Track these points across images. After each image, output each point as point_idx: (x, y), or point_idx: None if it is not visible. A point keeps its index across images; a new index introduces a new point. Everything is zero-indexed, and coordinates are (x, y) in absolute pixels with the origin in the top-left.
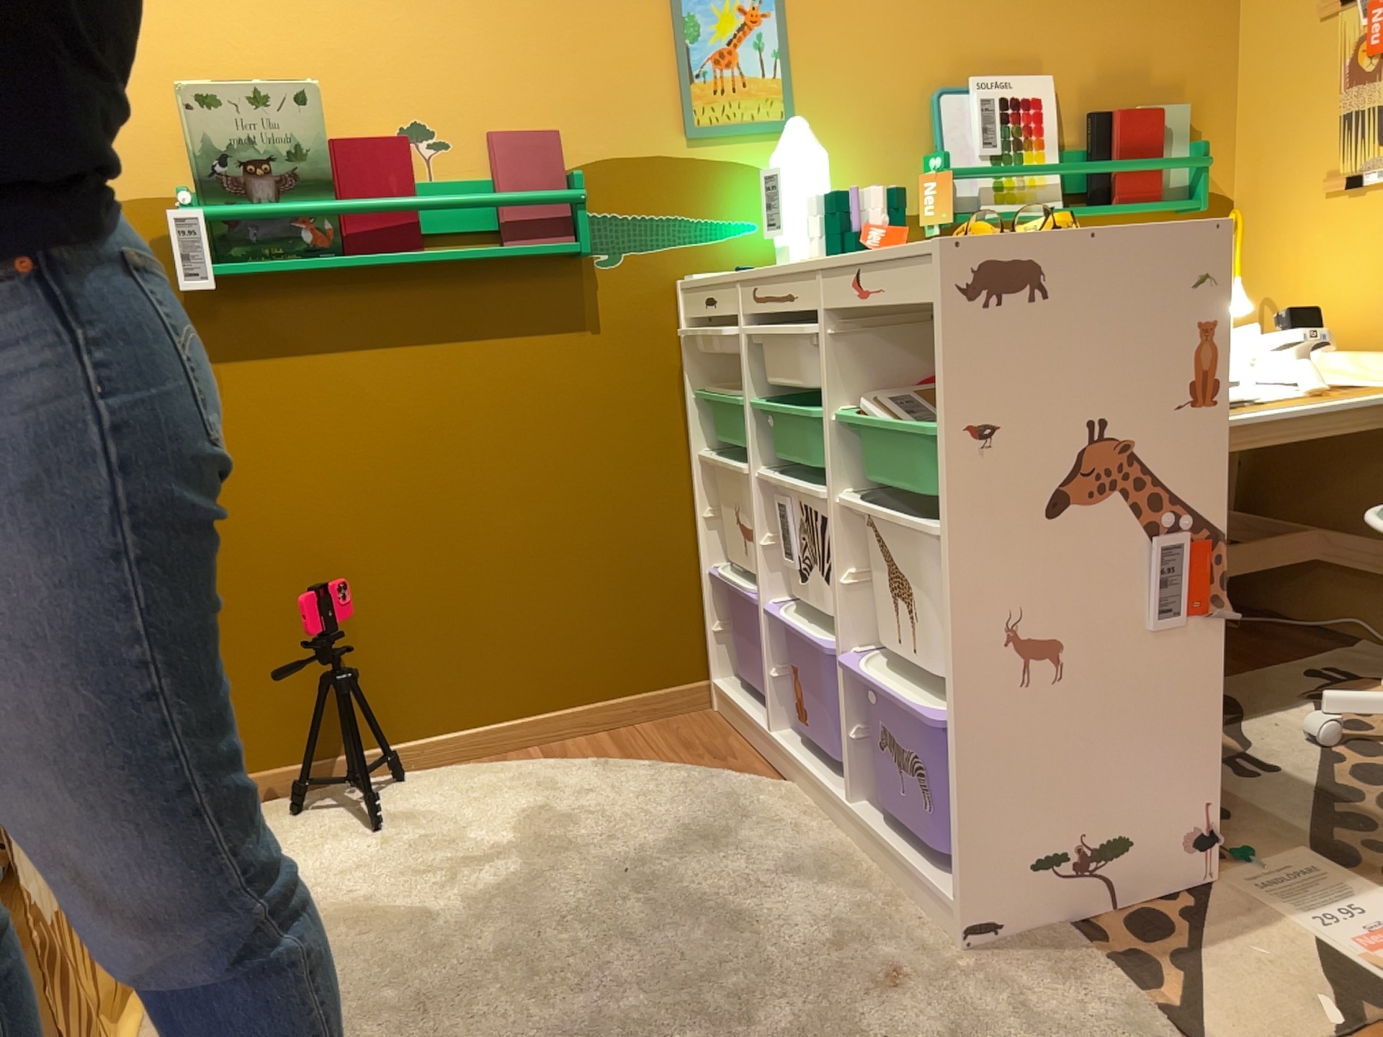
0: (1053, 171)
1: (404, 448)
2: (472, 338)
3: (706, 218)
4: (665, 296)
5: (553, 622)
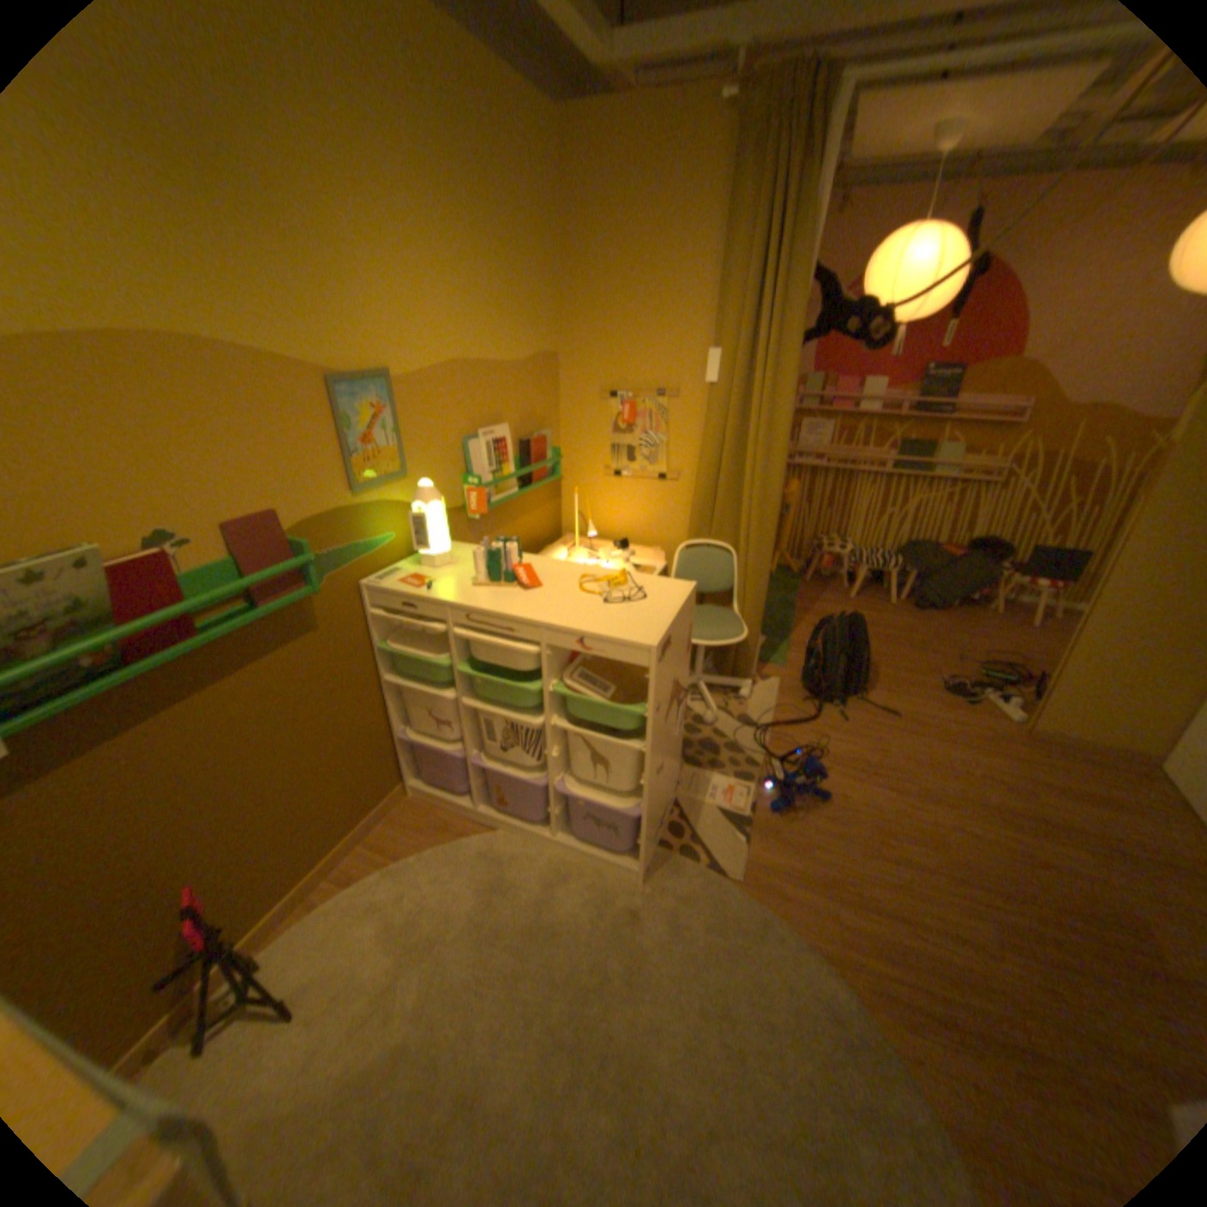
0: (515, 476)
1: (201, 770)
2: (236, 672)
3: (369, 540)
4: (353, 594)
5: (320, 810)
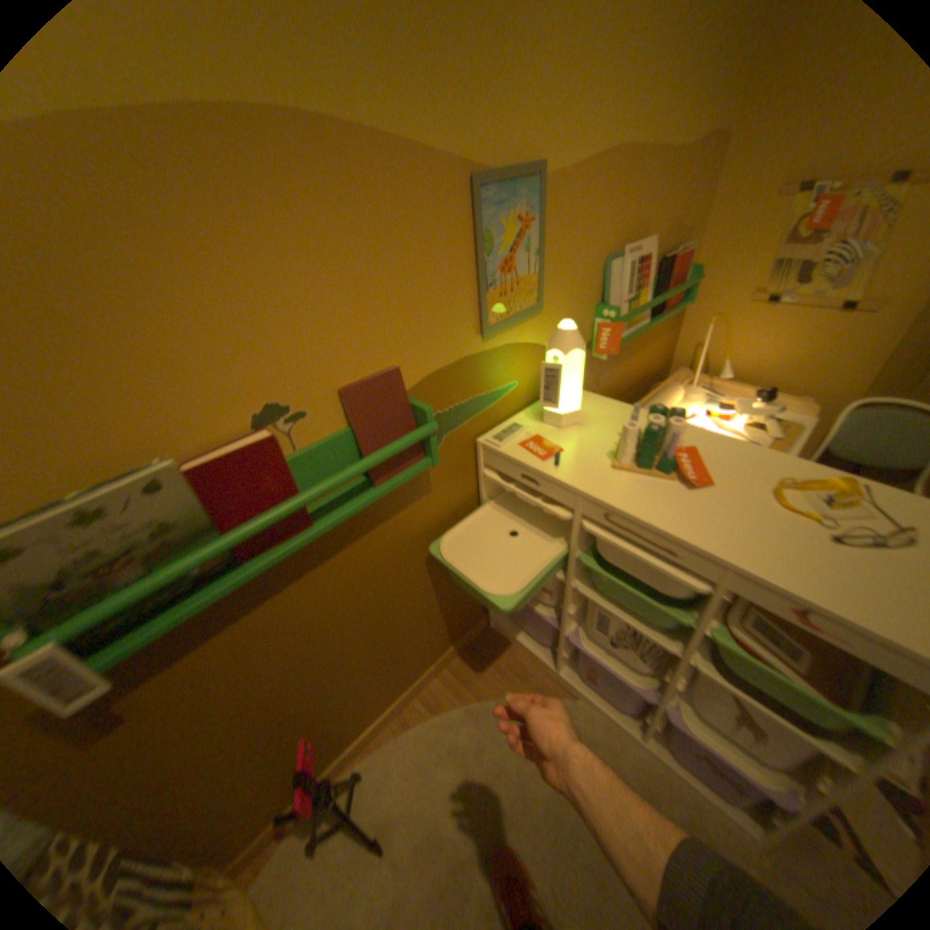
0: (652, 302)
1: (317, 632)
2: (351, 543)
3: (491, 390)
4: (468, 451)
5: (417, 645)
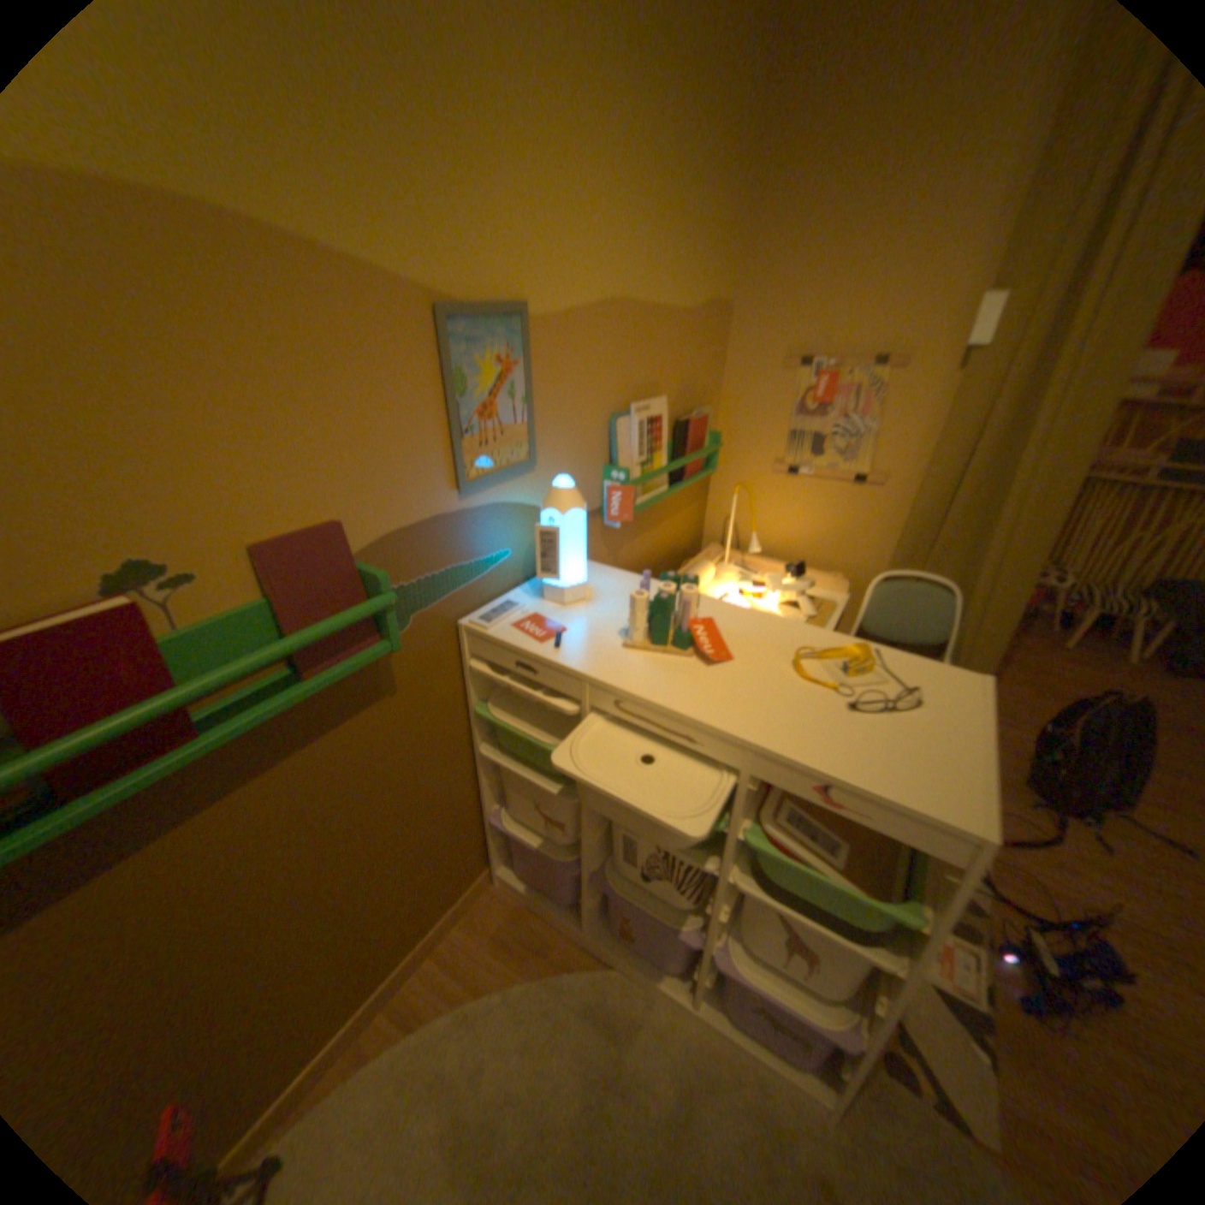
0: (668, 466)
1: (205, 918)
2: (267, 770)
3: (476, 559)
4: (449, 637)
5: (382, 925)
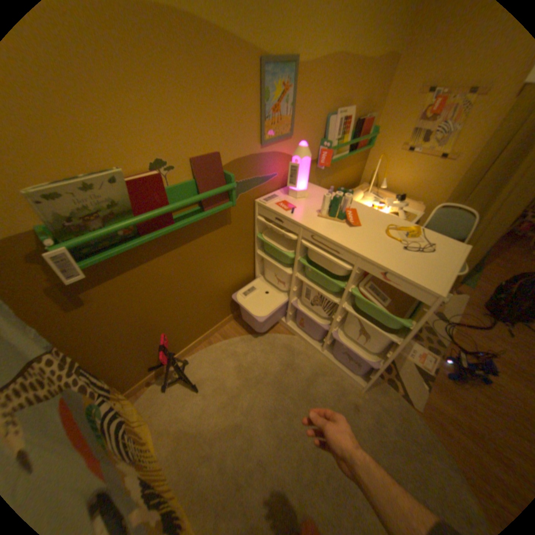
0: (350, 142)
1: (172, 285)
2: (190, 242)
3: (264, 175)
4: (250, 206)
5: (219, 305)
